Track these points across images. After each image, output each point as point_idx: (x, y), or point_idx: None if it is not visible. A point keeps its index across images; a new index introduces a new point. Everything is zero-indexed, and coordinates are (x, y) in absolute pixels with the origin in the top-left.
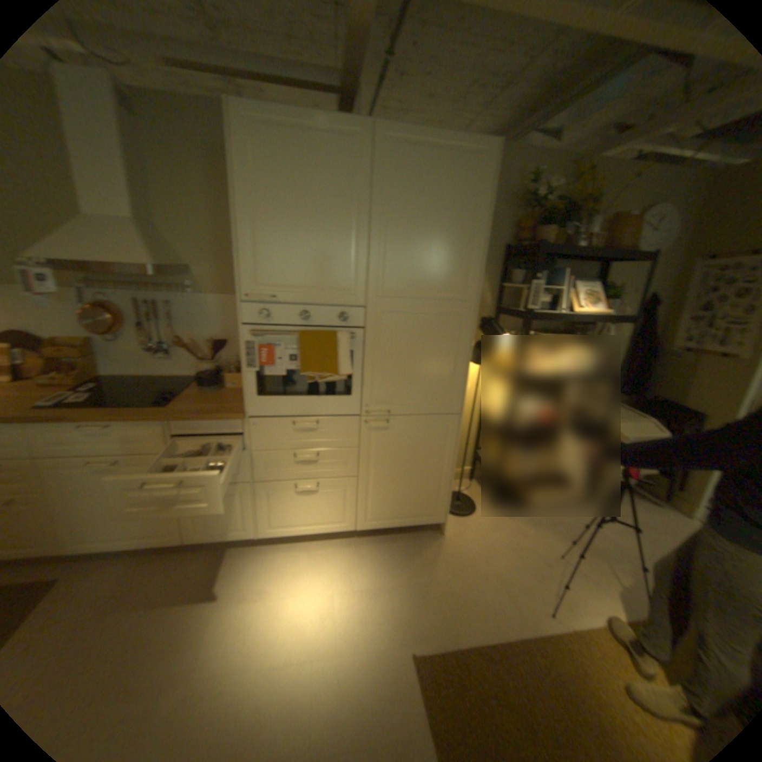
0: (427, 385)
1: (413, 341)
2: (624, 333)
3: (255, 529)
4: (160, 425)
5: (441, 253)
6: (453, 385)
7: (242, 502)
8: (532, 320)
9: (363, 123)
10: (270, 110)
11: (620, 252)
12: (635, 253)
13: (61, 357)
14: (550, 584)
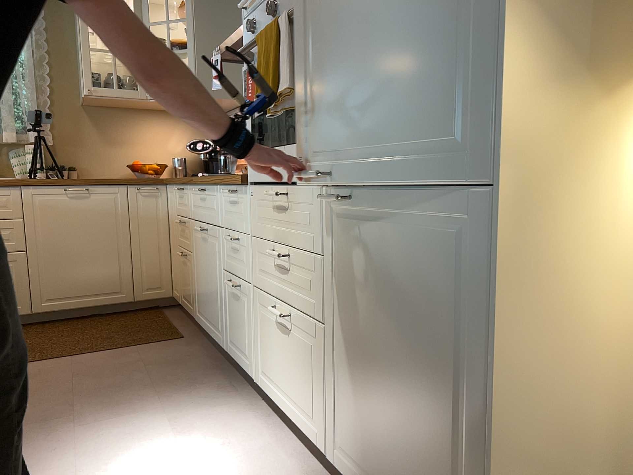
0: (418, 93)
1: None
2: None
3: (257, 367)
4: (221, 191)
5: None
6: (482, 78)
7: (250, 314)
8: None
9: None
10: None
11: None
12: None
13: None
14: None
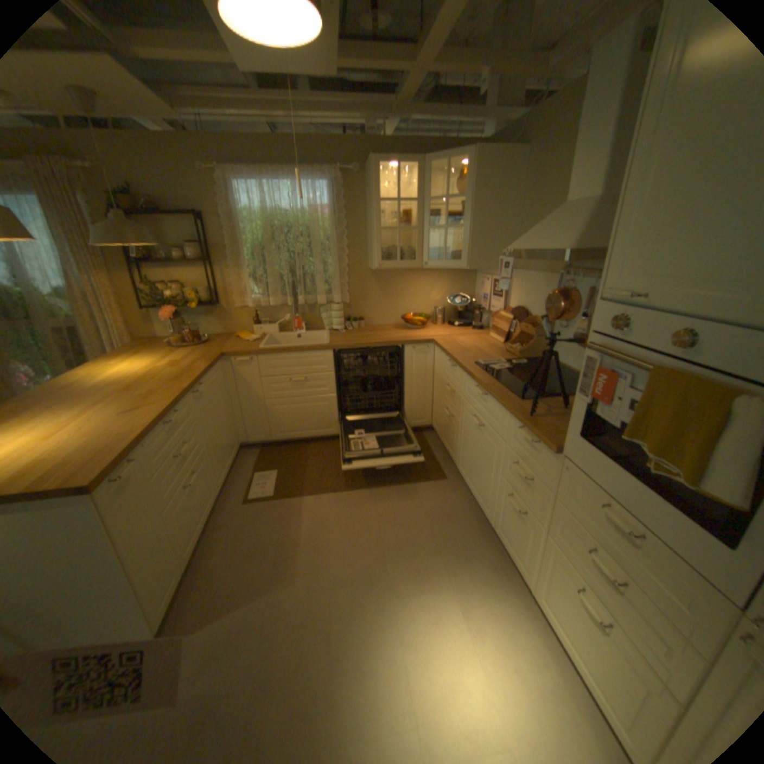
0: None
1: None
2: None
3: (536, 588)
4: (510, 415)
5: None
6: None
7: (535, 545)
8: None
9: None
10: None
11: None
12: None
13: (529, 333)
14: None
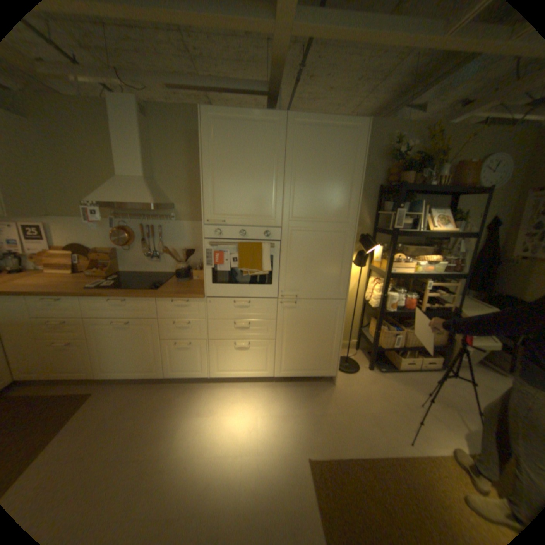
0: (323, 279)
1: (314, 250)
2: (473, 246)
3: (210, 371)
4: (156, 300)
5: (332, 192)
6: (341, 279)
7: (202, 352)
8: (398, 236)
9: (281, 114)
10: (226, 111)
11: (465, 188)
12: (477, 188)
13: (102, 259)
14: (412, 423)
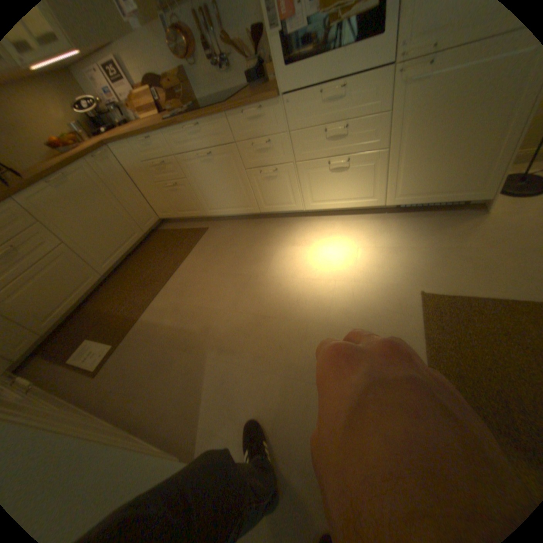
0: None
1: None
2: None
3: (304, 201)
4: (225, 115)
5: None
6: None
7: (291, 178)
8: None
9: None
10: None
11: None
12: None
13: (173, 84)
14: None
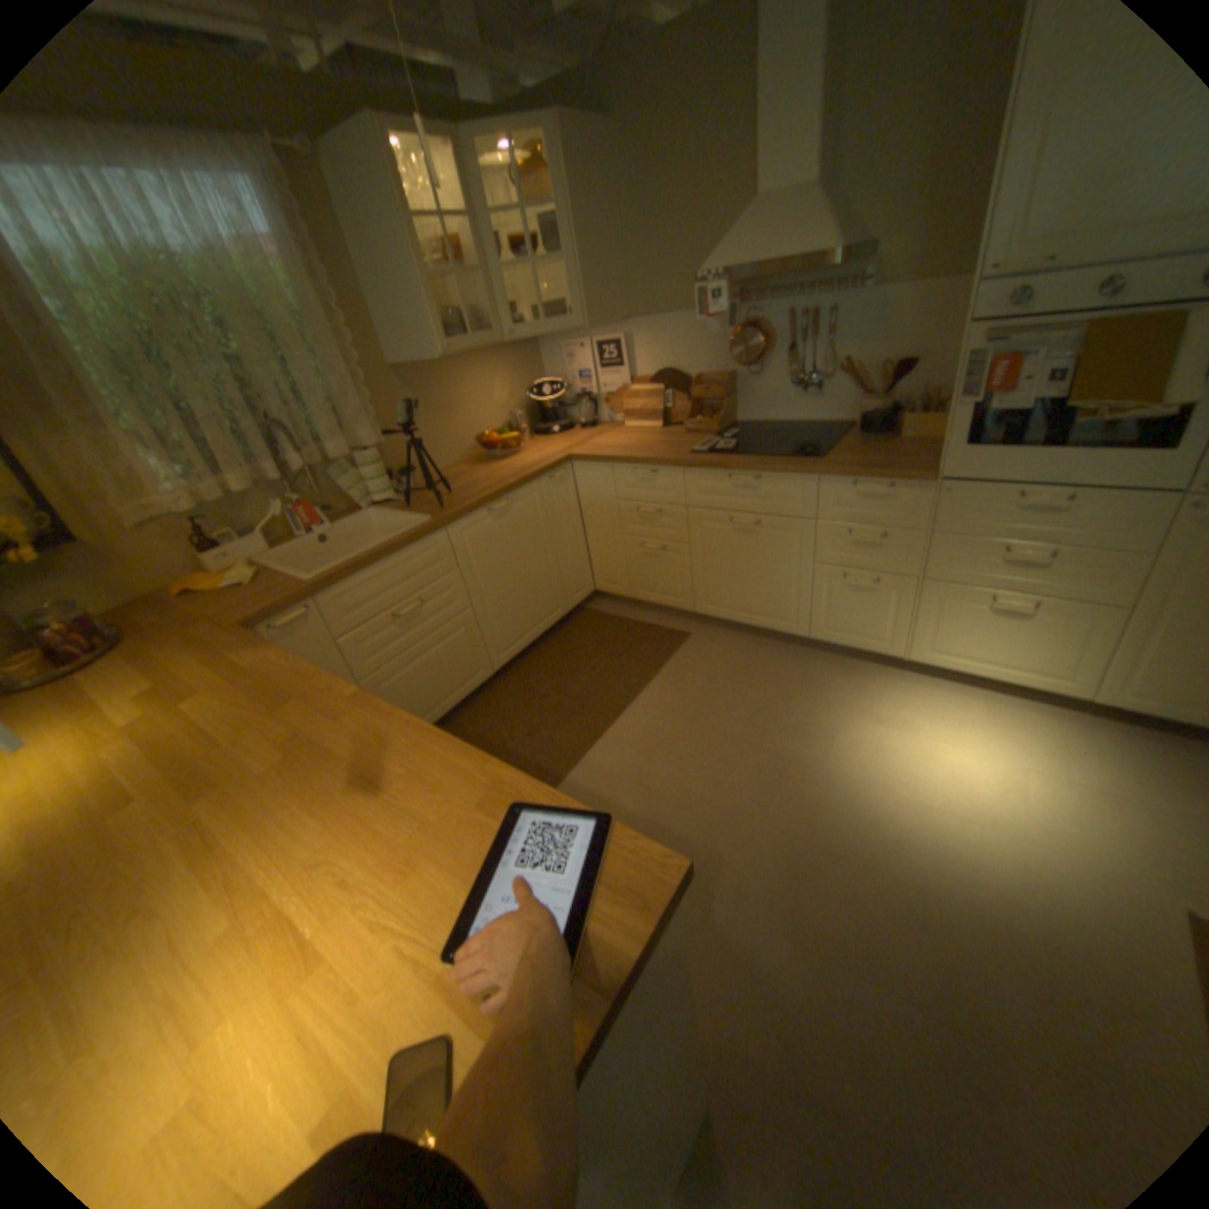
0: None
1: None
2: None
3: (912, 646)
4: (817, 480)
5: None
6: None
7: (902, 602)
8: None
9: None
10: None
11: None
12: None
13: (710, 396)
14: None
